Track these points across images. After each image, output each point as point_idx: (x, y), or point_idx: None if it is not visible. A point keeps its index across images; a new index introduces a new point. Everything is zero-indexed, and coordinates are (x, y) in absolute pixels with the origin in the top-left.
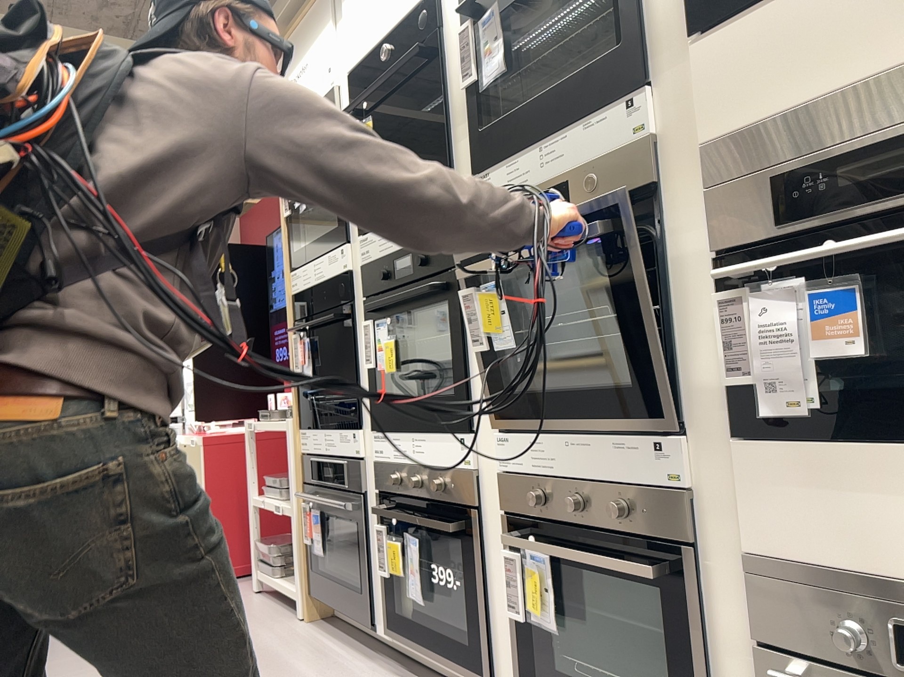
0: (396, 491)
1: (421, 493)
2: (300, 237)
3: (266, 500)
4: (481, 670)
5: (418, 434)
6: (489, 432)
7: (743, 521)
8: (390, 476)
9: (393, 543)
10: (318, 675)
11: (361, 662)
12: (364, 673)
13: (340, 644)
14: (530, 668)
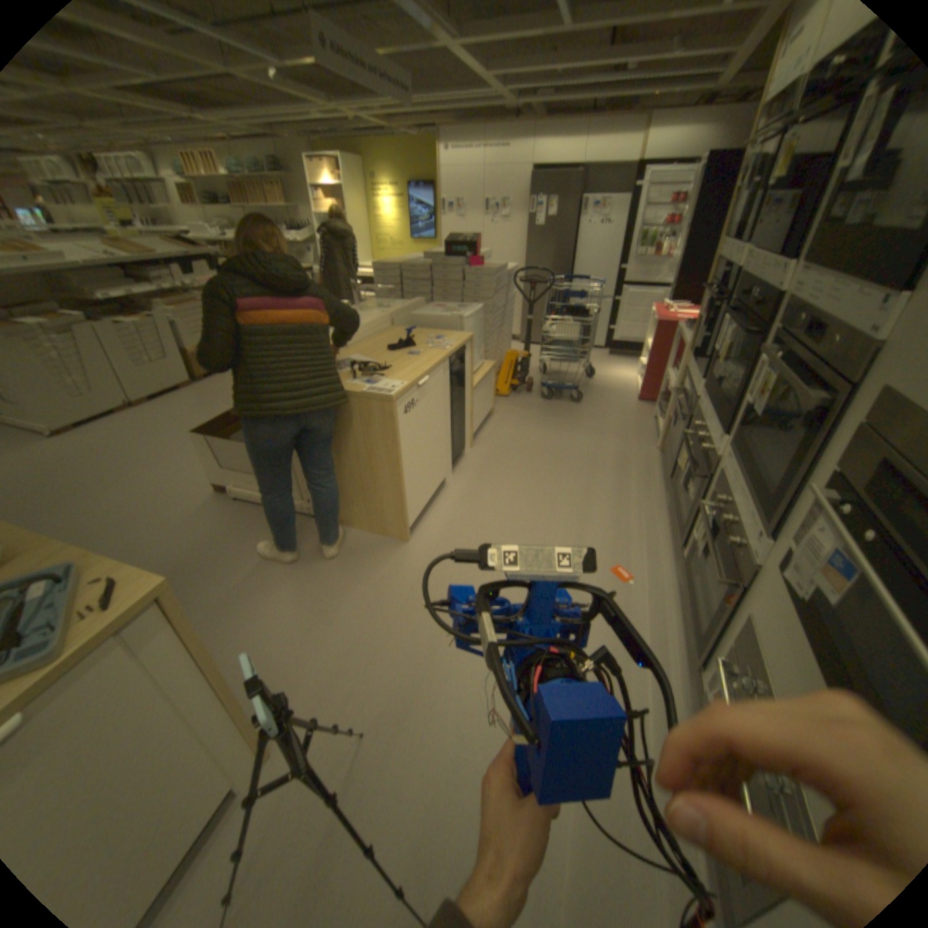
0: (697, 431)
1: (702, 444)
2: (741, 208)
3: (671, 377)
4: (684, 541)
5: (715, 411)
6: (733, 443)
7: (761, 604)
8: (699, 422)
9: (687, 455)
10: (637, 487)
11: (661, 491)
12: (657, 498)
13: (662, 476)
14: (698, 559)
